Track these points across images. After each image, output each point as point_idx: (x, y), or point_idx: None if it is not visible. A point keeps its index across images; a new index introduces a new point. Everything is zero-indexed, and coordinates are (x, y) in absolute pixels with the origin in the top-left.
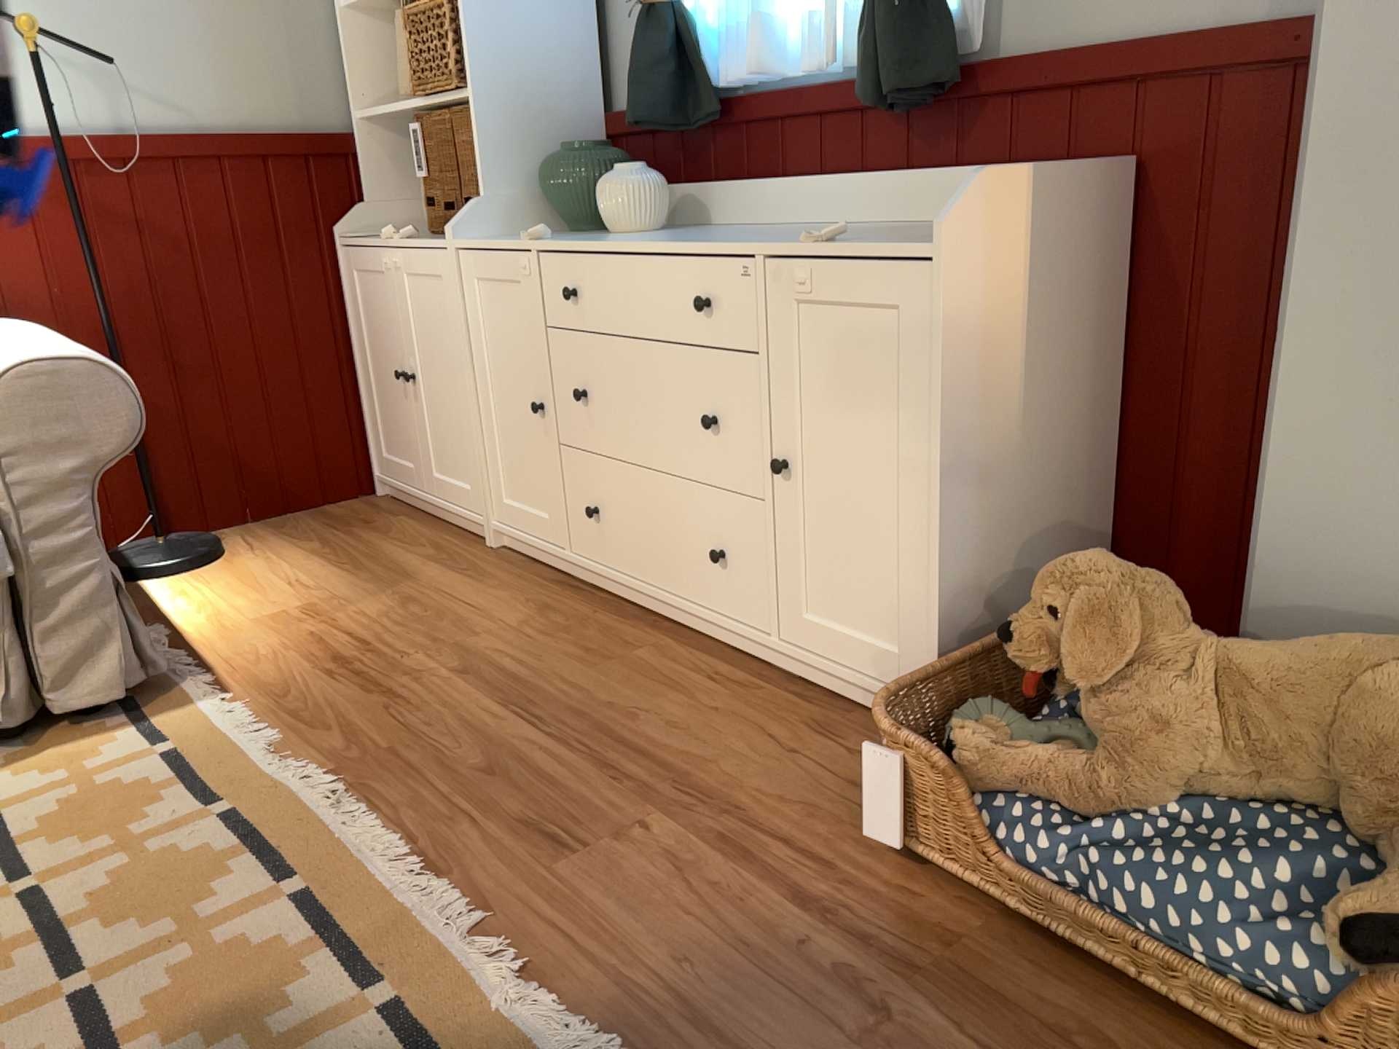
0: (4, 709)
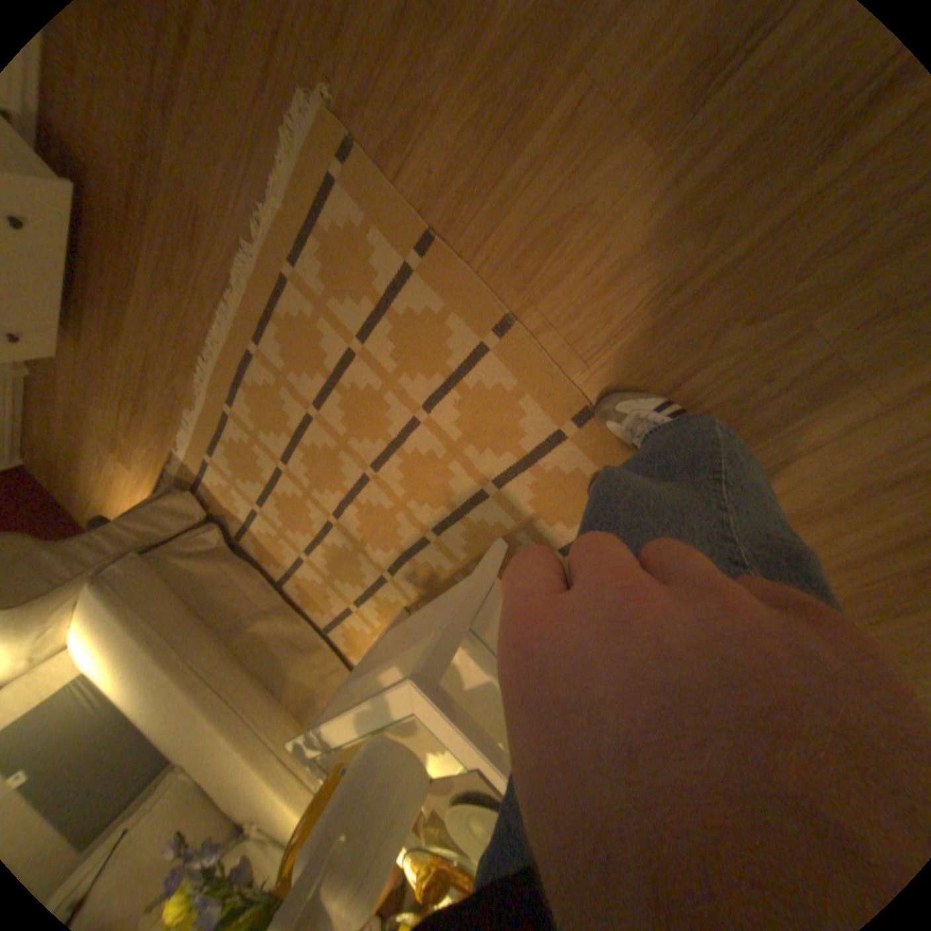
0: (206, 530)
